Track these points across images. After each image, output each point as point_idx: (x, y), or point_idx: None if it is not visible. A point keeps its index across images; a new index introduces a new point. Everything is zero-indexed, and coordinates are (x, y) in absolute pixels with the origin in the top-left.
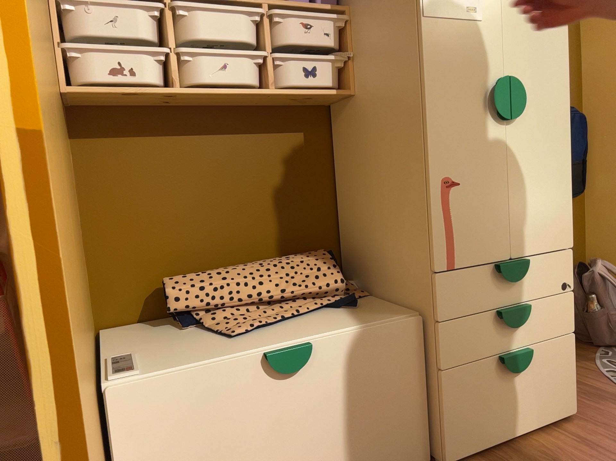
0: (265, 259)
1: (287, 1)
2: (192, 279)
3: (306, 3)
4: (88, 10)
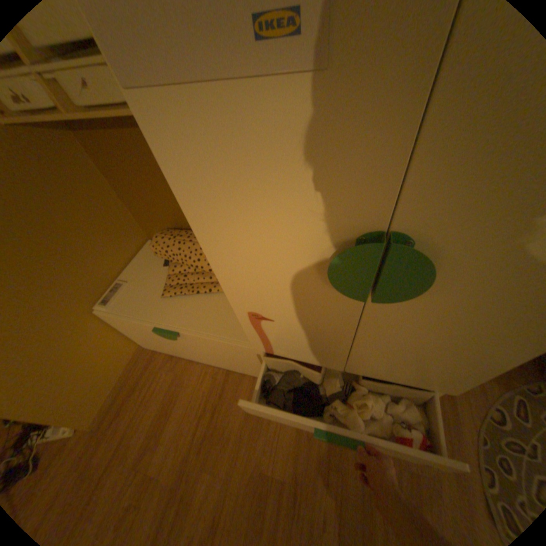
0: None
1: None
2: (164, 242)
3: None
4: None
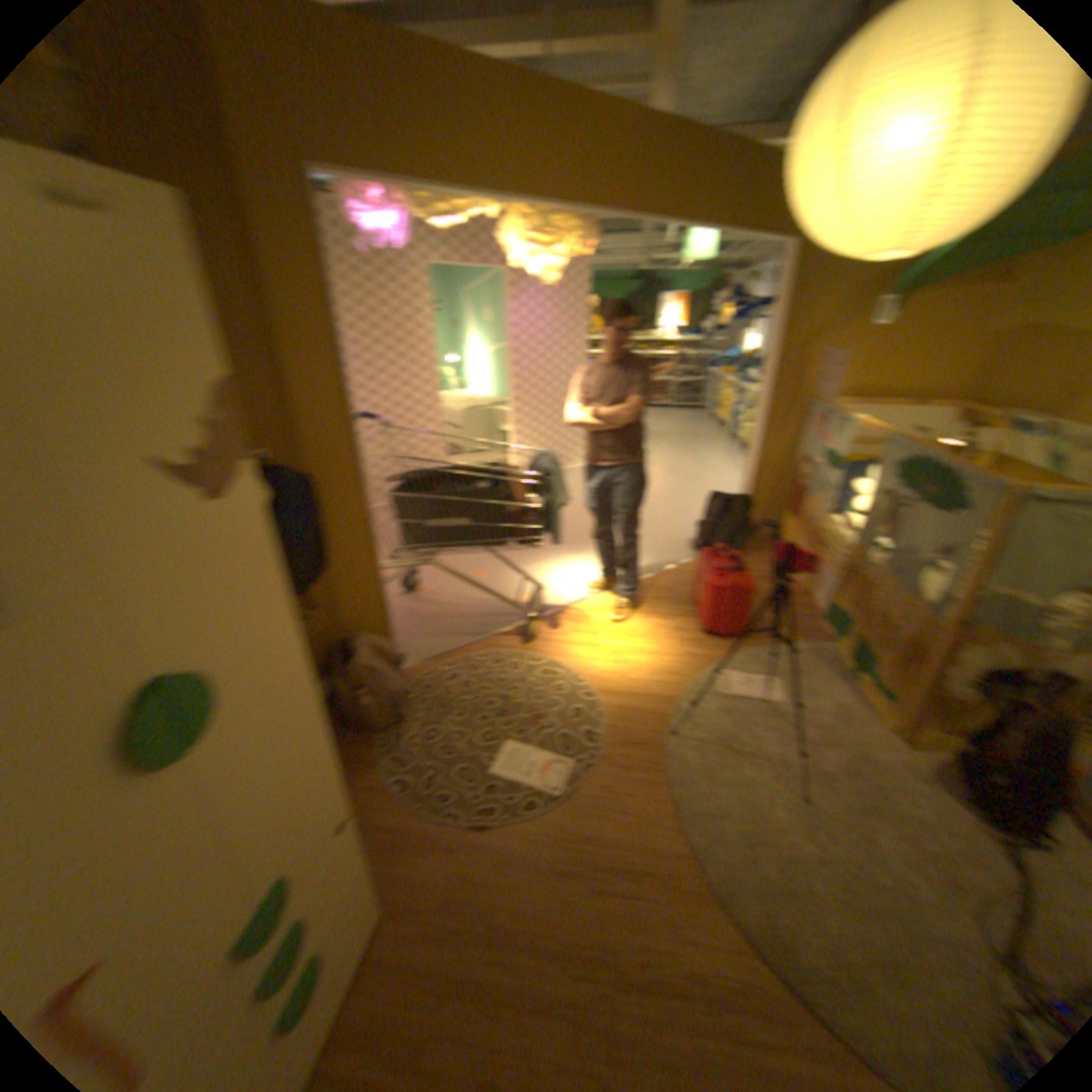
0: None
1: None
2: None
3: None
4: None
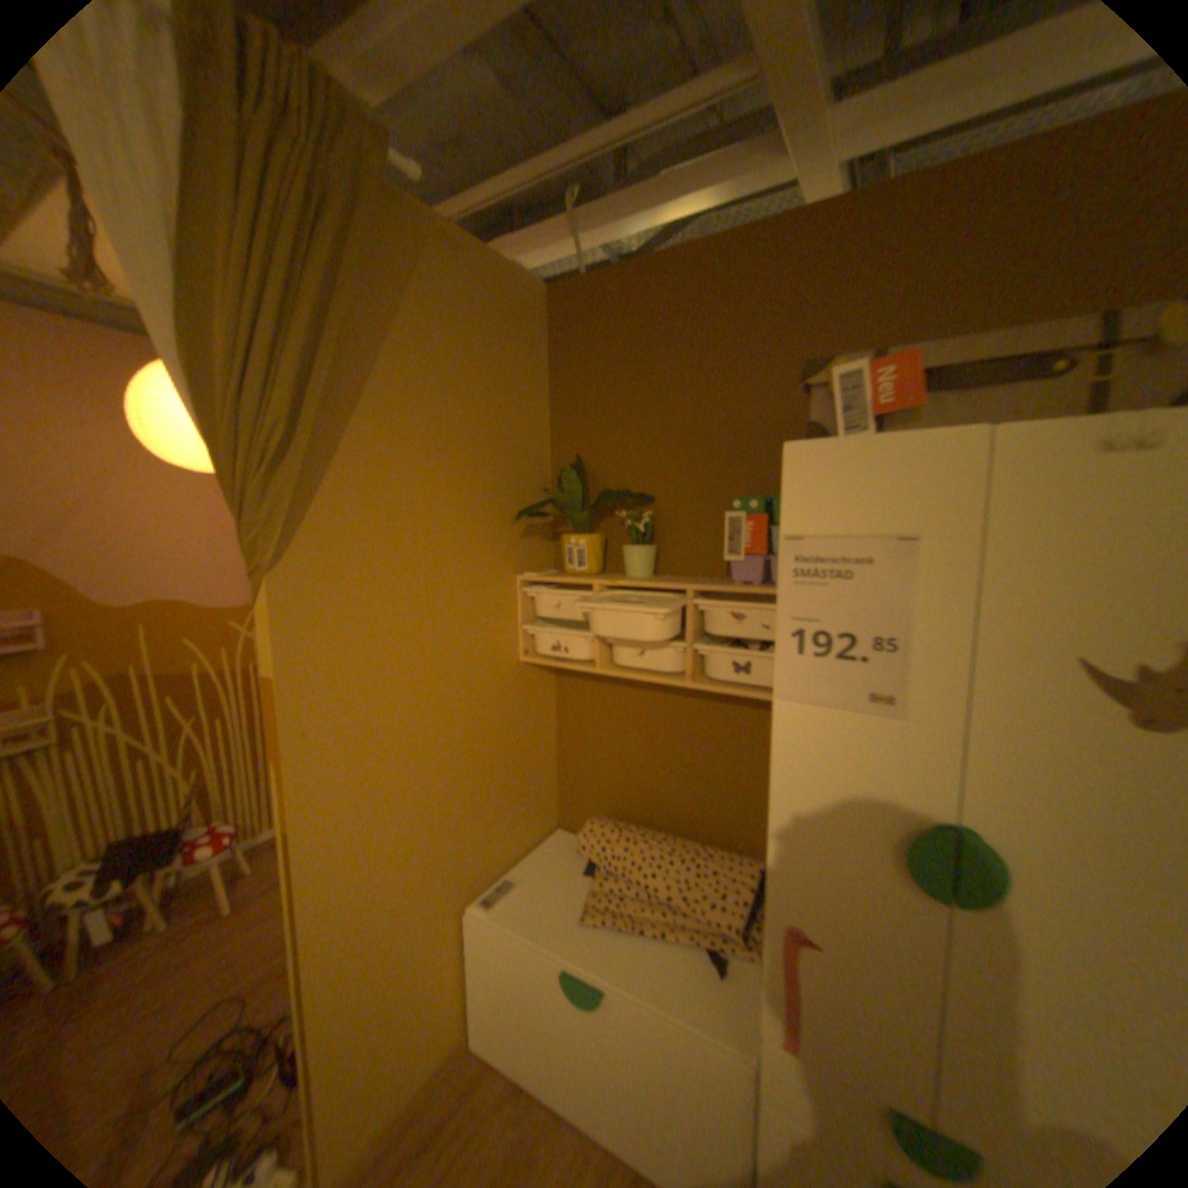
0: (688, 843)
1: (716, 585)
2: (603, 833)
3: (742, 586)
4: (538, 598)
